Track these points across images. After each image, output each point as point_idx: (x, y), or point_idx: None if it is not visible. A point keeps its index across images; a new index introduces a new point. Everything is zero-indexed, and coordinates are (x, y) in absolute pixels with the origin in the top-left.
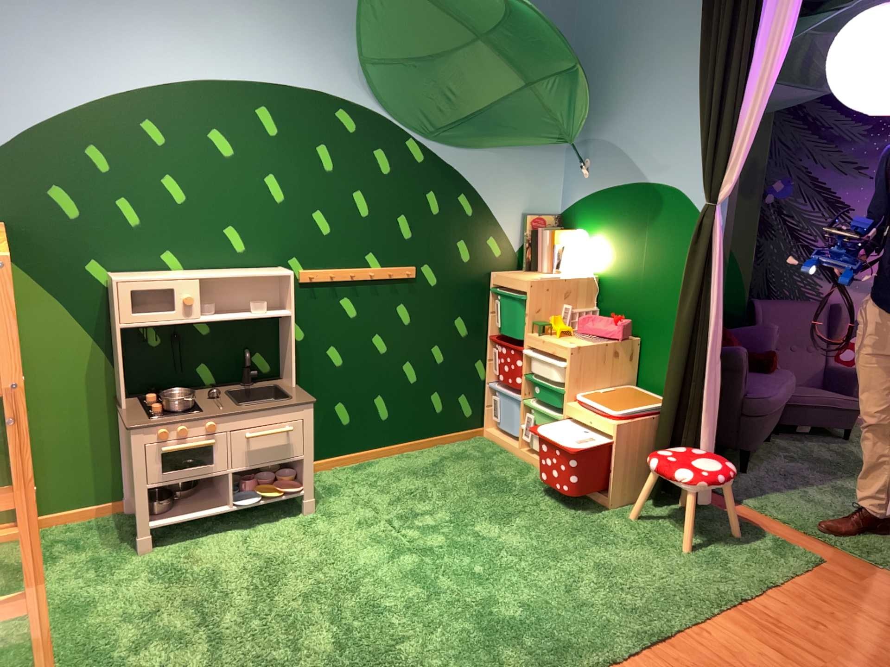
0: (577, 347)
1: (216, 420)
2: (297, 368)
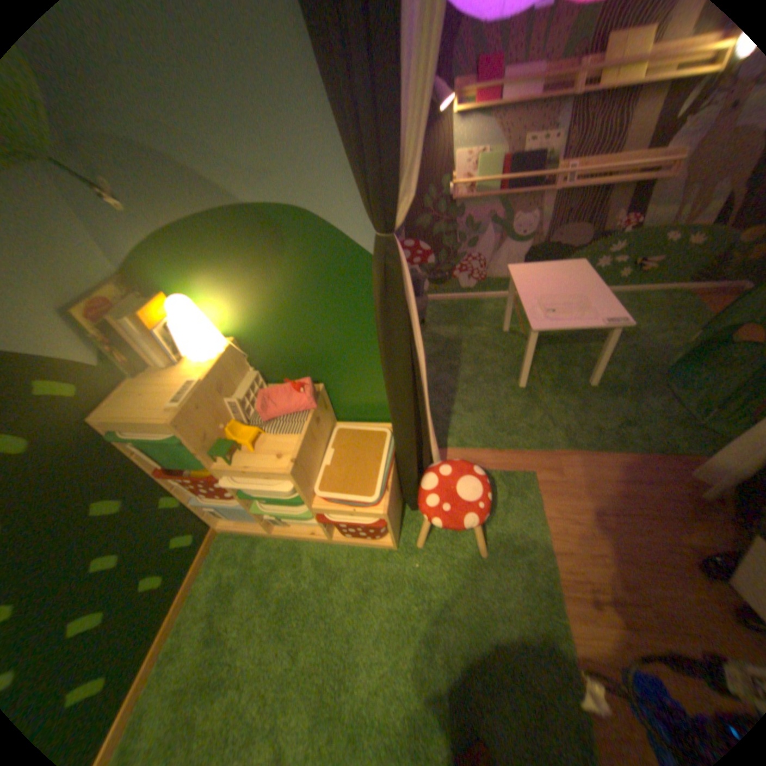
0: (296, 458)
1: None
2: None
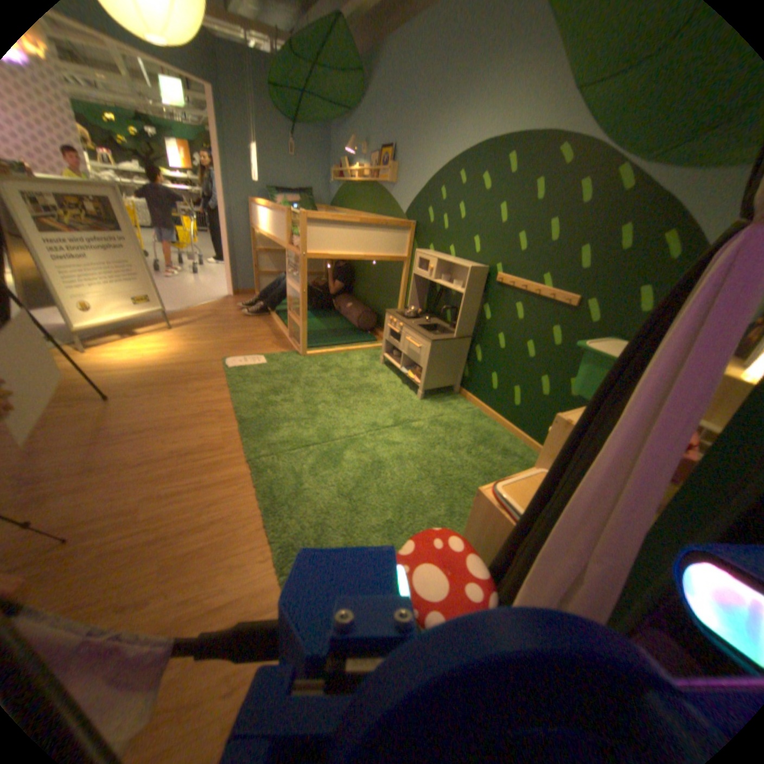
0: (571, 423)
1: (400, 323)
2: (478, 335)
